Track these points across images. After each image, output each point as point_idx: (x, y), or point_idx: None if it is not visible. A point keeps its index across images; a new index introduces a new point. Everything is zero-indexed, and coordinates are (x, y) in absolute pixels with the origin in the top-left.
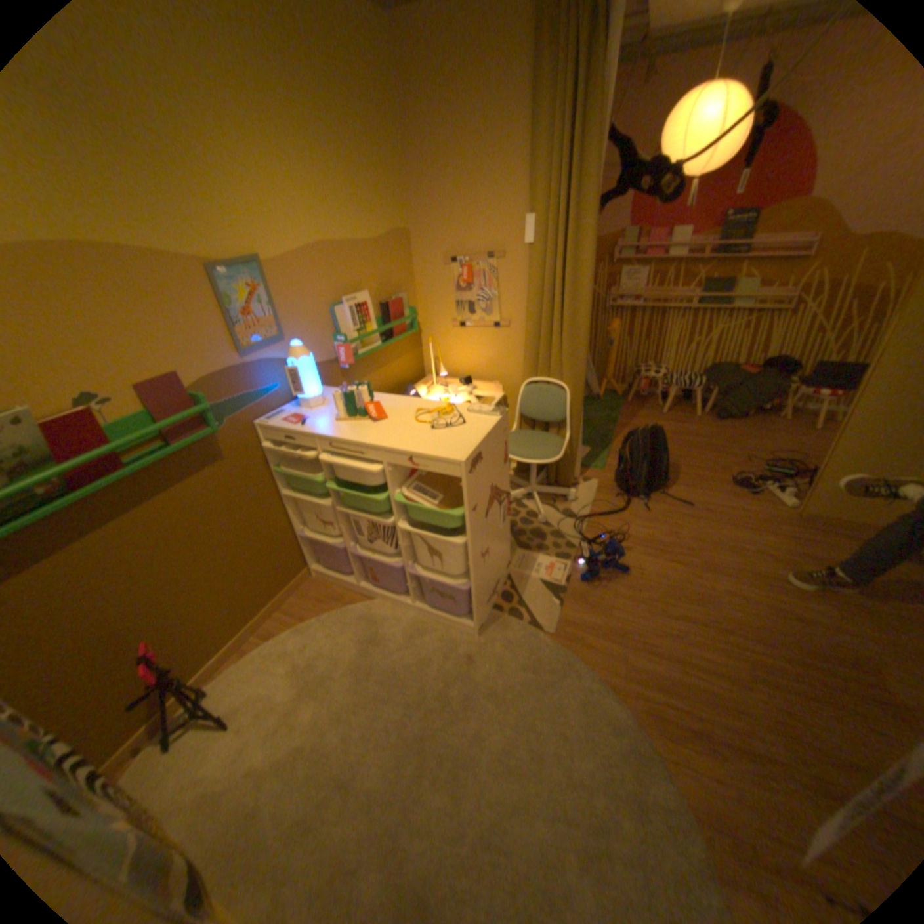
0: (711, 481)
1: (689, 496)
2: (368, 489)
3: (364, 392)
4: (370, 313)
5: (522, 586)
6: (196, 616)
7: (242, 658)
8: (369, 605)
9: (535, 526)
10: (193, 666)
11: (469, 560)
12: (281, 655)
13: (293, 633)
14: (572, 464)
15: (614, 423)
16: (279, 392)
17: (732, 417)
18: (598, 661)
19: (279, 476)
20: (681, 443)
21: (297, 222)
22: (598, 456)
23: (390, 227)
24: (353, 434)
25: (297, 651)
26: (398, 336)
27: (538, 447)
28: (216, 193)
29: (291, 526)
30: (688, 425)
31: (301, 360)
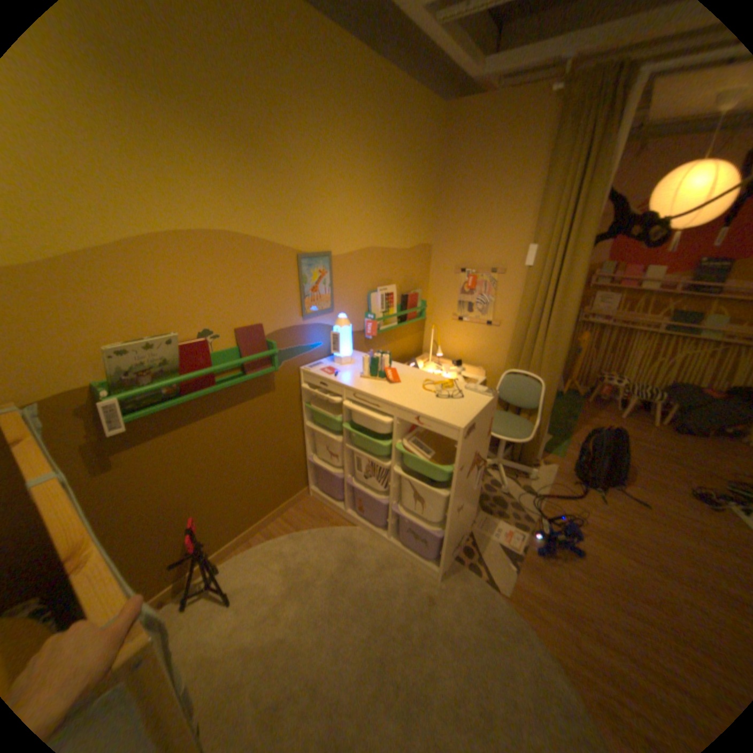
0: (670, 489)
1: (647, 499)
2: (372, 434)
3: (386, 359)
4: (394, 300)
5: (483, 545)
6: (227, 506)
7: (249, 548)
8: (351, 530)
9: (498, 494)
10: (215, 546)
11: (446, 511)
12: (278, 554)
13: (289, 538)
14: (537, 447)
15: (575, 418)
16: (321, 349)
17: (692, 433)
18: (551, 636)
19: (307, 411)
20: (640, 448)
21: (360, 232)
22: (559, 444)
23: (419, 241)
24: (374, 389)
25: (291, 554)
26: (409, 320)
27: (512, 427)
28: (316, 209)
29: (305, 451)
30: (647, 433)
31: (343, 328)
